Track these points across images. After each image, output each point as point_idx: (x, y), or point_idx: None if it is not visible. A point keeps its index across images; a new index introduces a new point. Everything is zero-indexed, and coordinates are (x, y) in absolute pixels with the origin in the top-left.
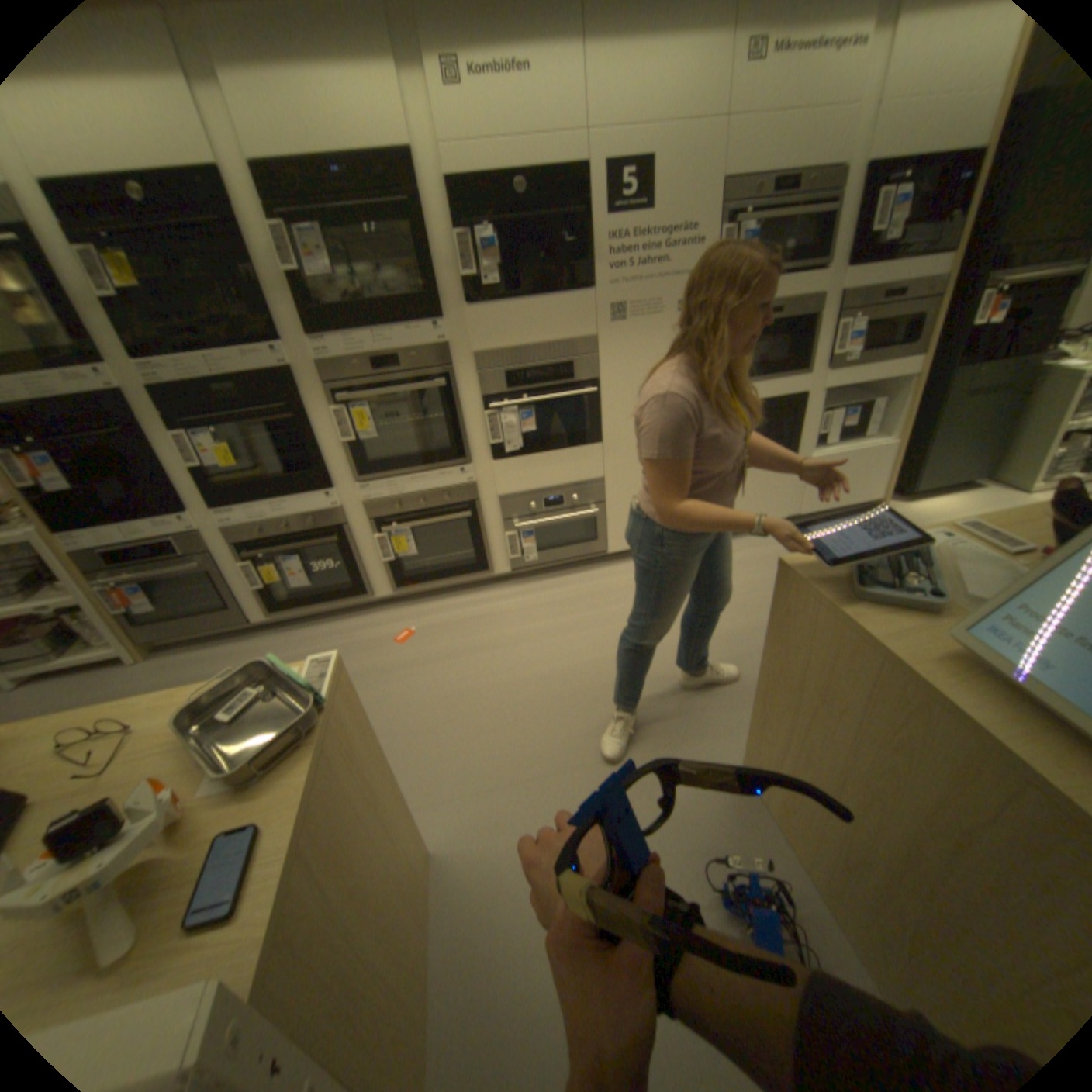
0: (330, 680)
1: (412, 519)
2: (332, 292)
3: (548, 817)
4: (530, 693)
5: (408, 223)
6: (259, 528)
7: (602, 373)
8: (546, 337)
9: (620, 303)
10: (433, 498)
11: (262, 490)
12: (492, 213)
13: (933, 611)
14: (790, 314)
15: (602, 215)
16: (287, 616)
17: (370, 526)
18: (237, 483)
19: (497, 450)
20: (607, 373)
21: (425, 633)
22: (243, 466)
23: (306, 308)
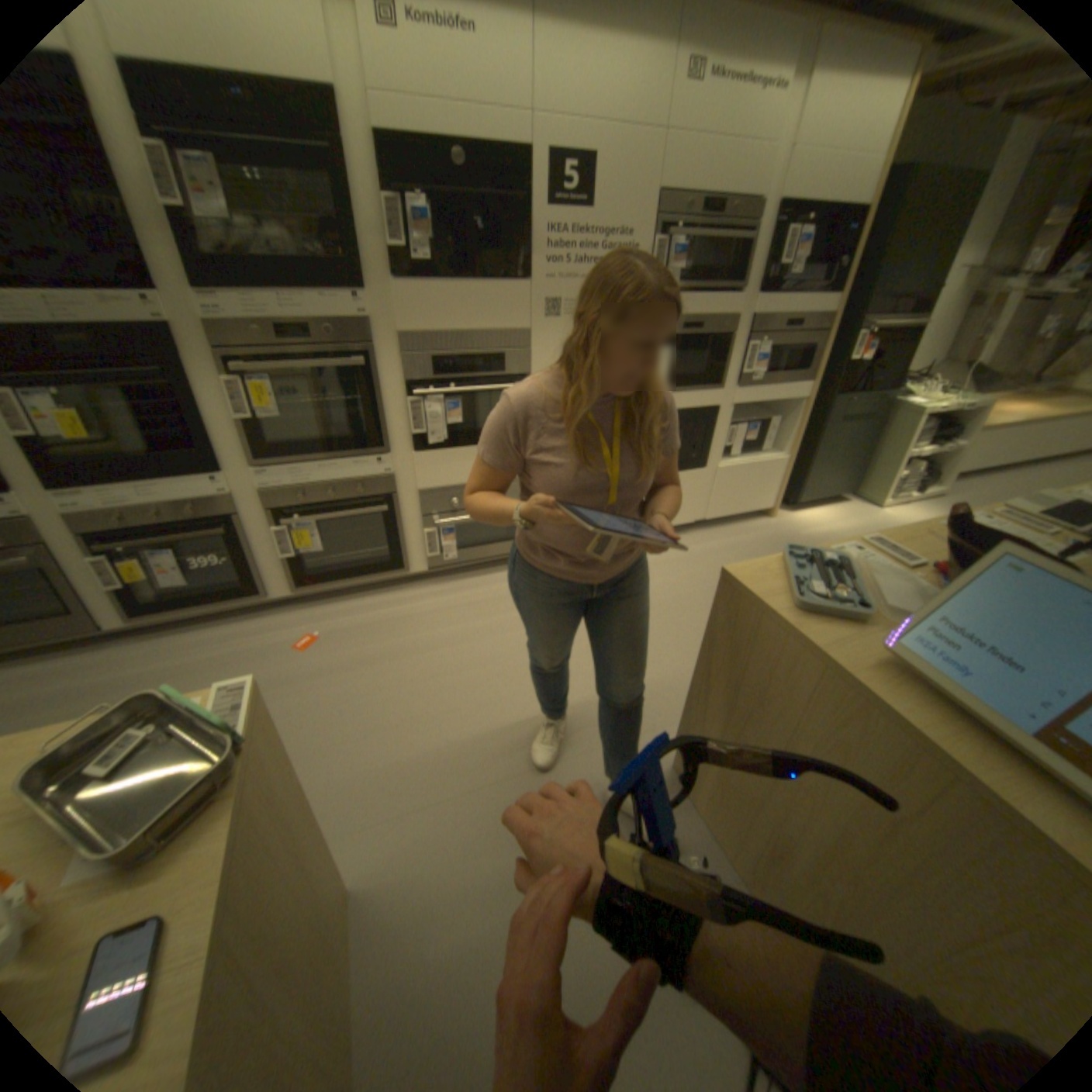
0: (241, 710)
1: (318, 512)
2: (227, 241)
3: (479, 834)
4: (454, 701)
5: (328, 175)
6: (118, 517)
7: (533, 370)
8: (478, 325)
9: (555, 300)
10: (344, 489)
11: (124, 471)
12: (426, 182)
13: (860, 621)
14: (707, 331)
15: (542, 205)
16: (152, 621)
17: (265, 518)
18: (87, 459)
19: (419, 441)
20: (538, 370)
21: (331, 639)
22: (96, 439)
23: (192, 255)
